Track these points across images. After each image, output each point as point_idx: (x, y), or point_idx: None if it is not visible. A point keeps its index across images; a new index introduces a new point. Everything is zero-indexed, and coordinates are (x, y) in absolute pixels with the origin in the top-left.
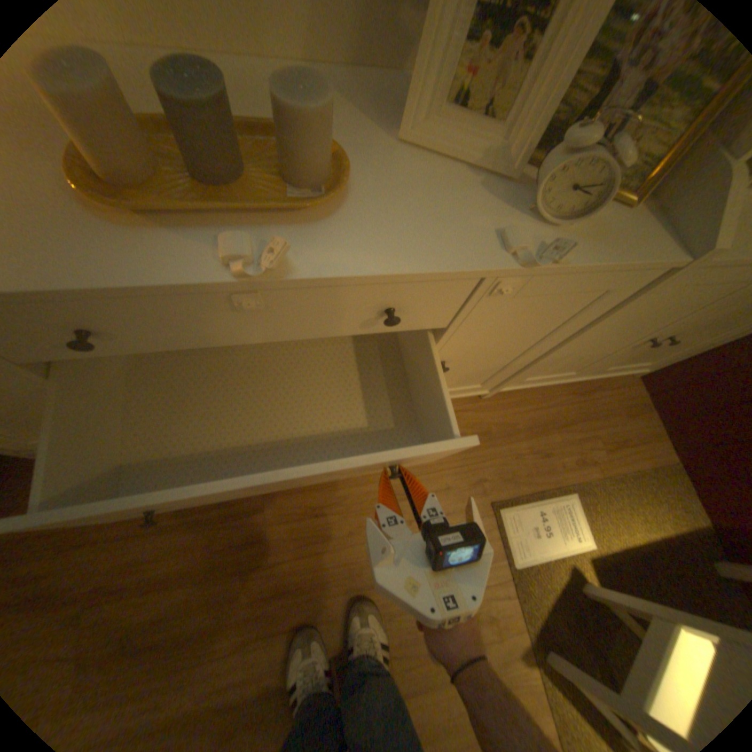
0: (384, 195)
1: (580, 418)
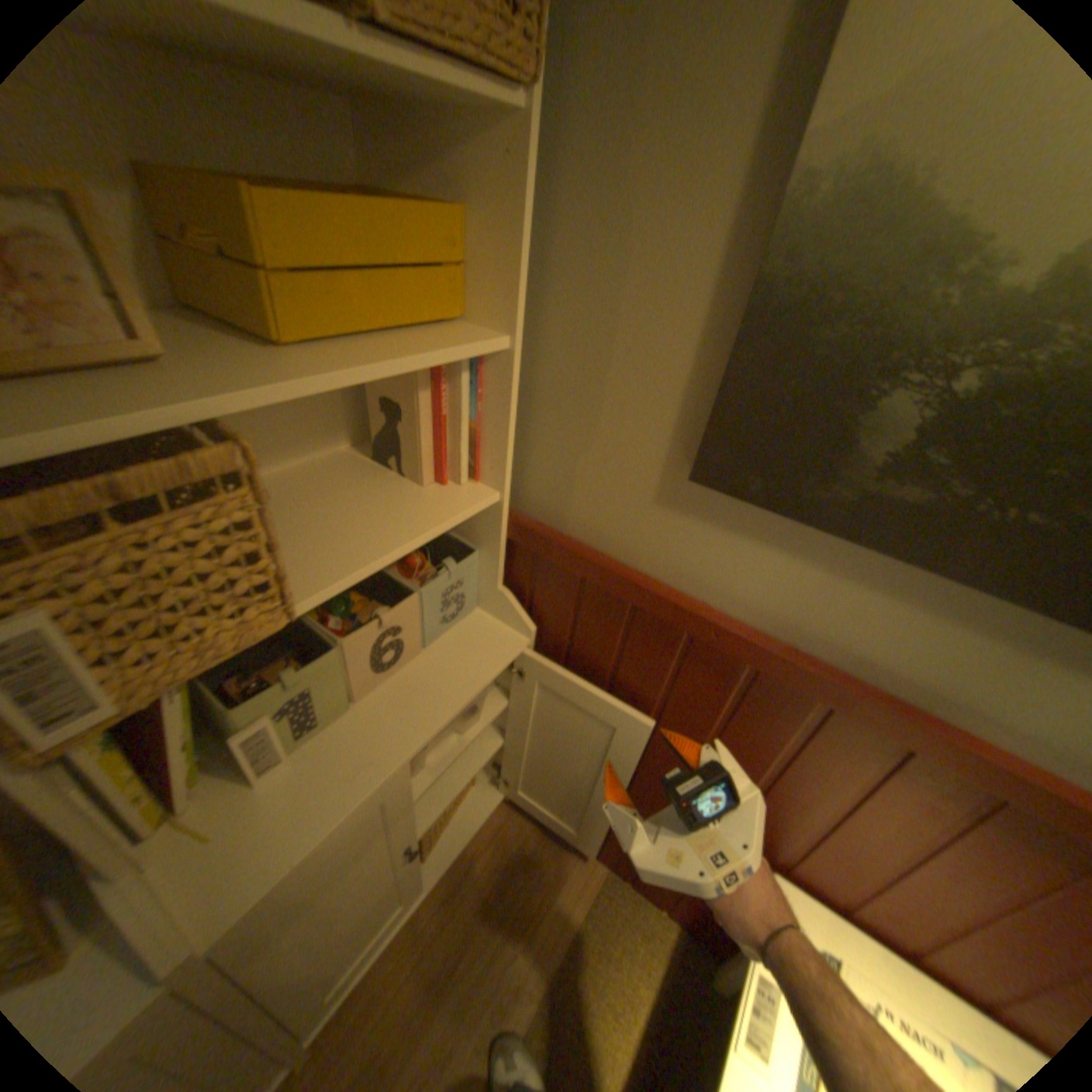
0: None
1: (468, 933)
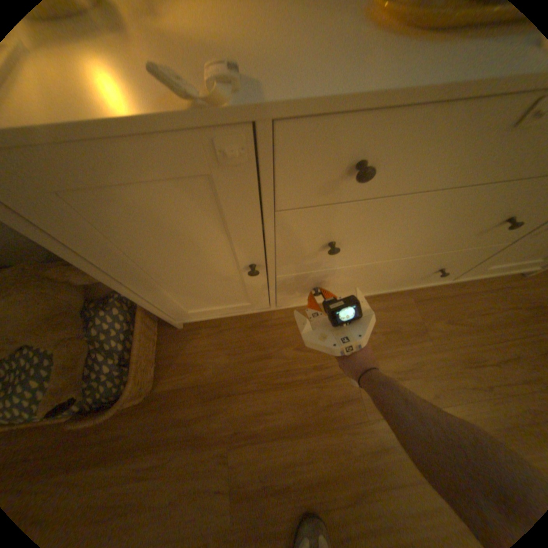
0: None
1: None
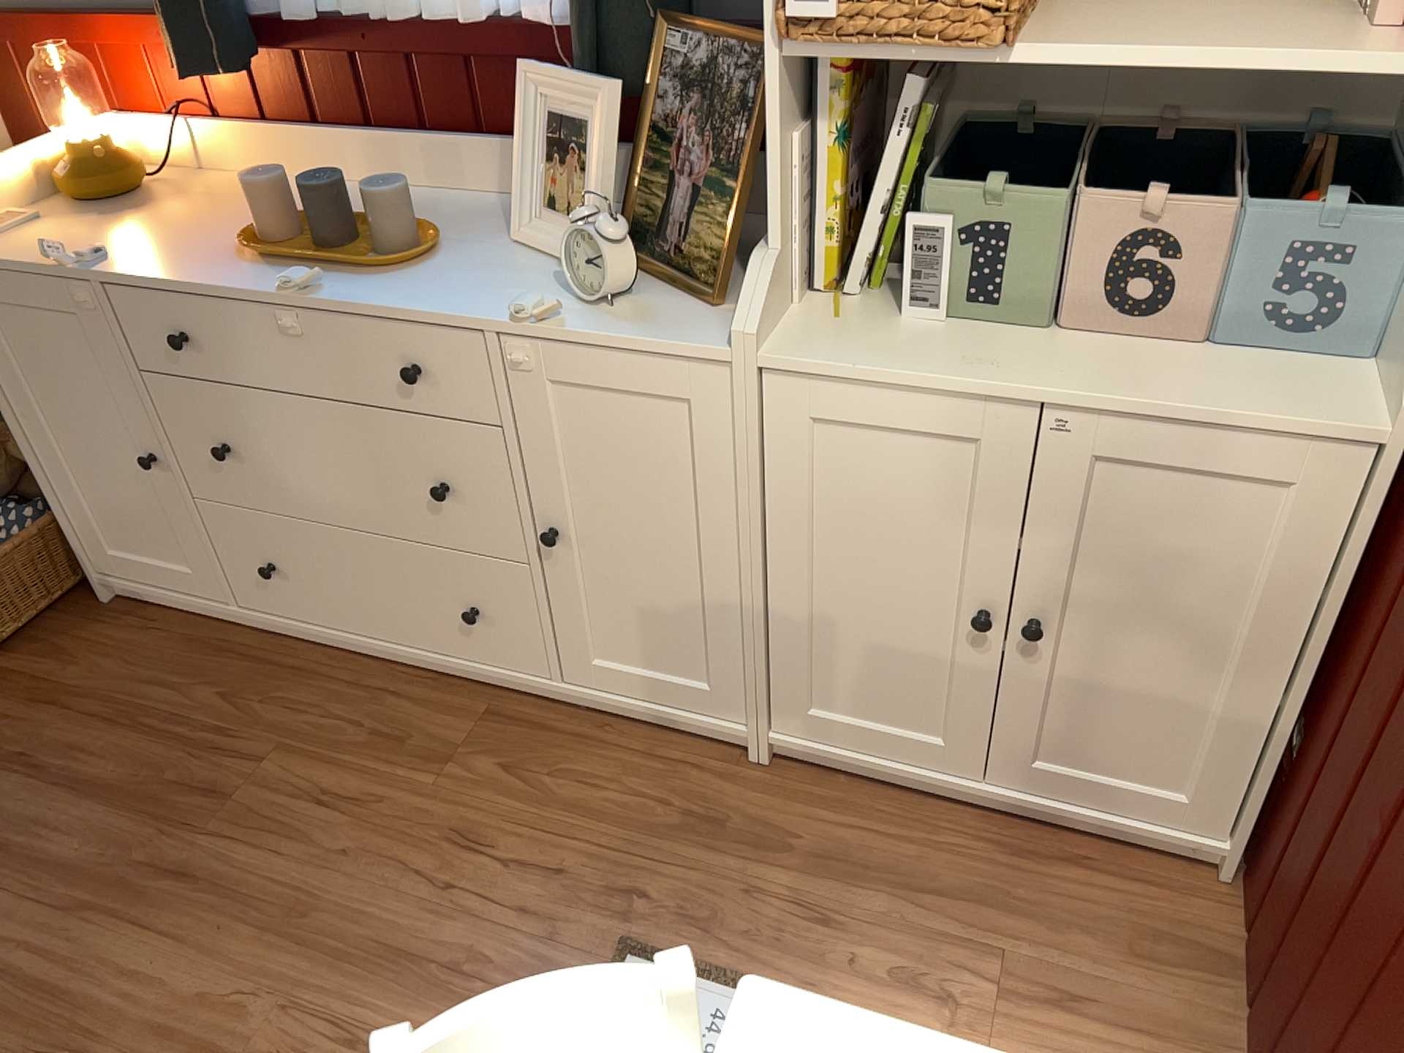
0: (455, 273)
1: (974, 885)
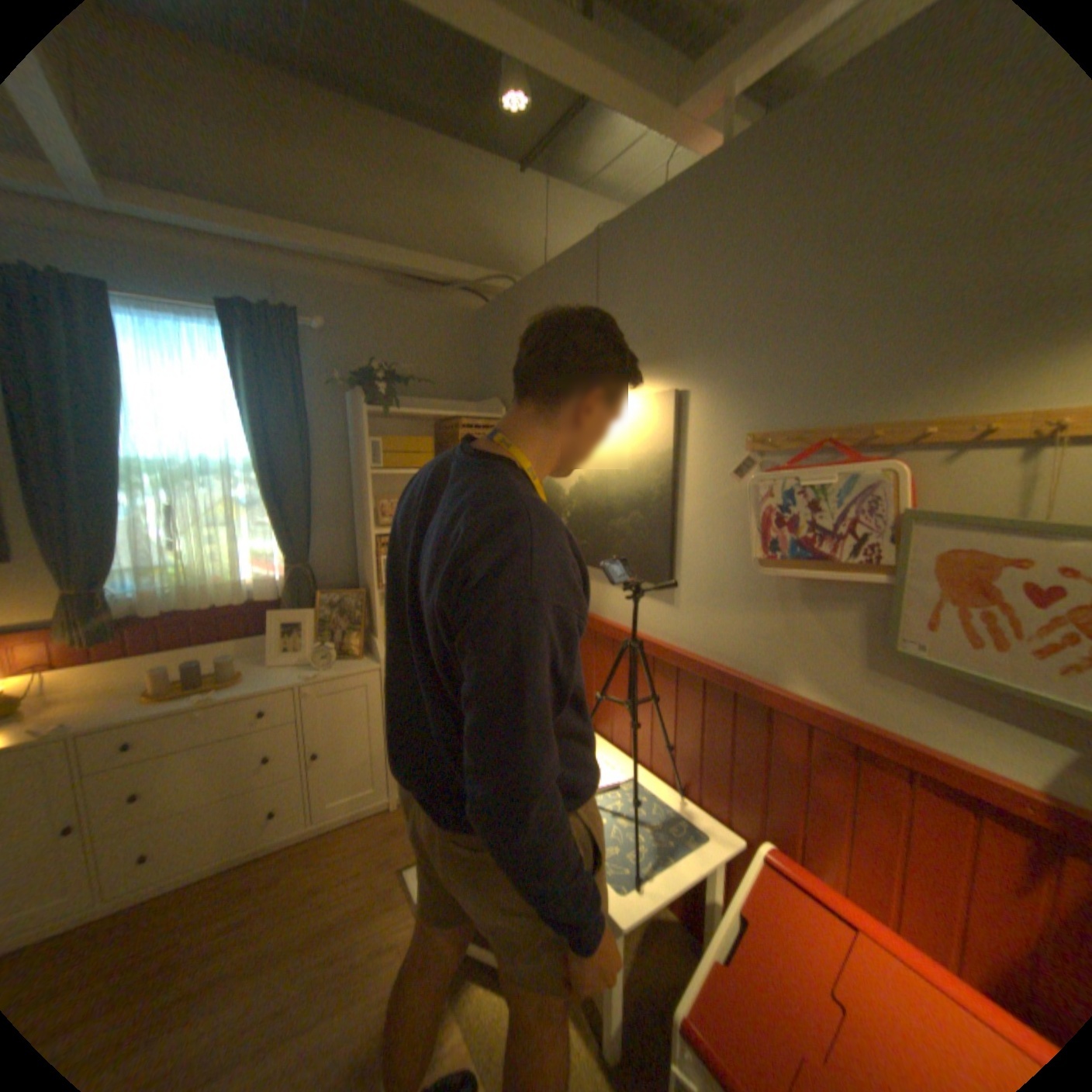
0: (255, 681)
1: None
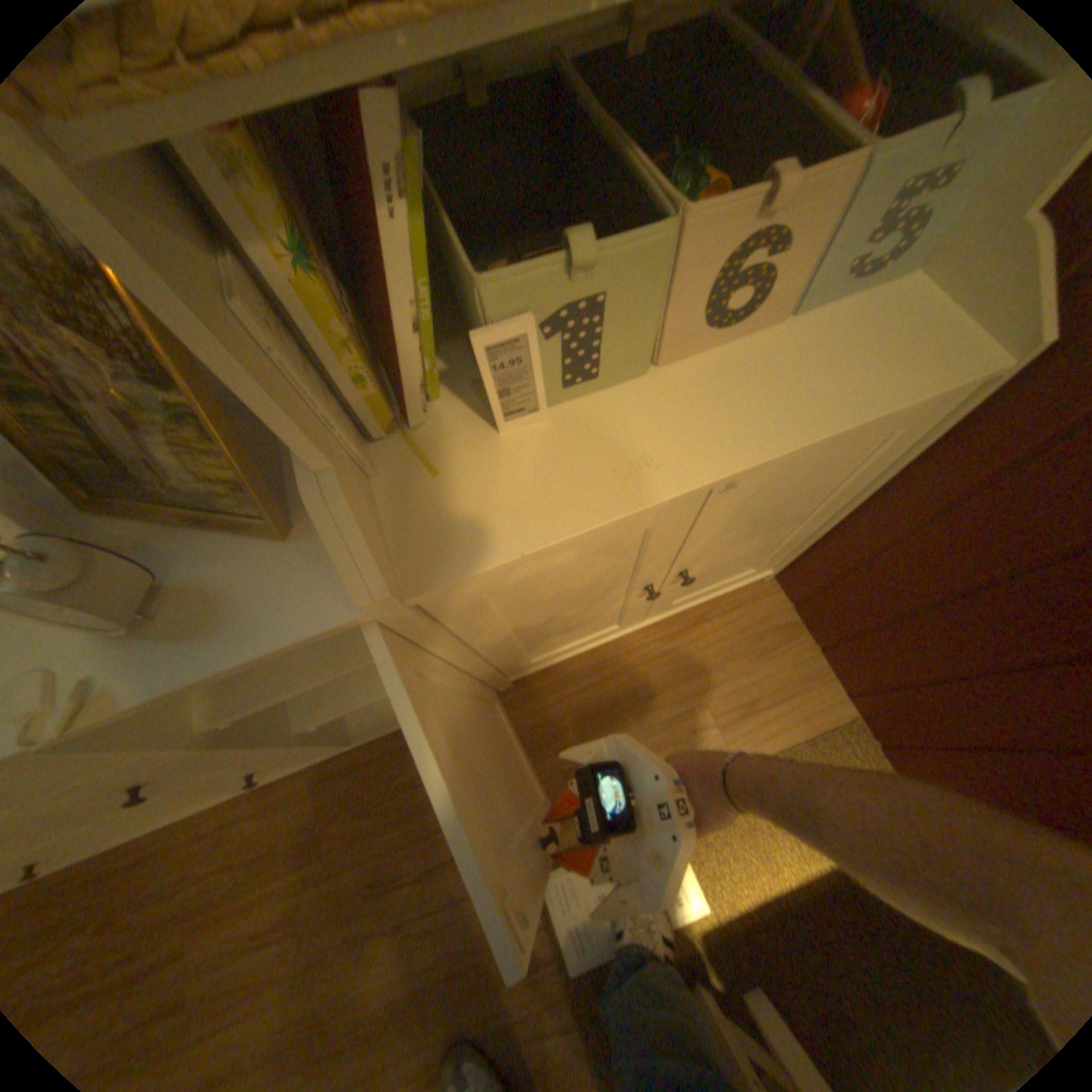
0: None
1: (670, 680)
